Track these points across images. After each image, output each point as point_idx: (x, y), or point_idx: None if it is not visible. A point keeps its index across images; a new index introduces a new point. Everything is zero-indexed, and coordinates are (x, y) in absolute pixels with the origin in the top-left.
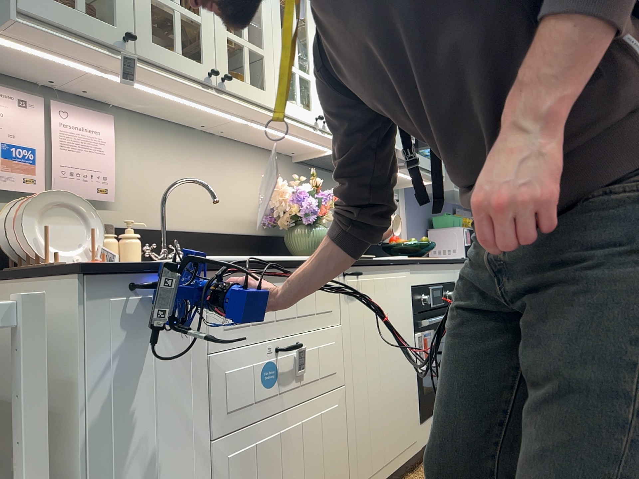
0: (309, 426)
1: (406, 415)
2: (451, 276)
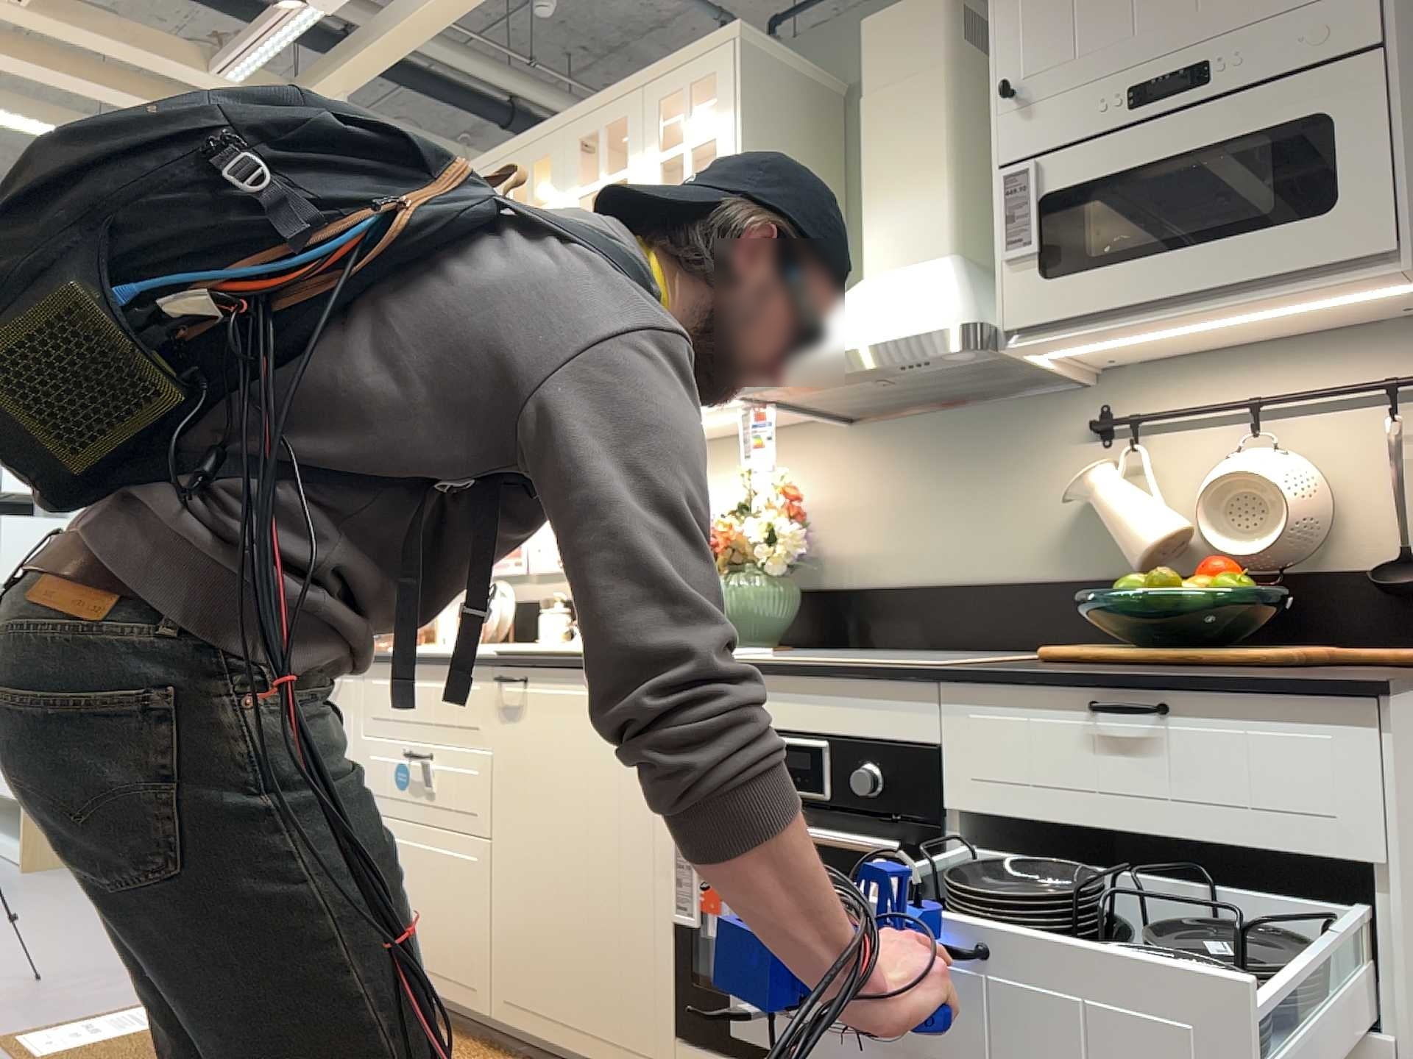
0: (438, 858)
1: (623, 983)
2: (903, 723)
